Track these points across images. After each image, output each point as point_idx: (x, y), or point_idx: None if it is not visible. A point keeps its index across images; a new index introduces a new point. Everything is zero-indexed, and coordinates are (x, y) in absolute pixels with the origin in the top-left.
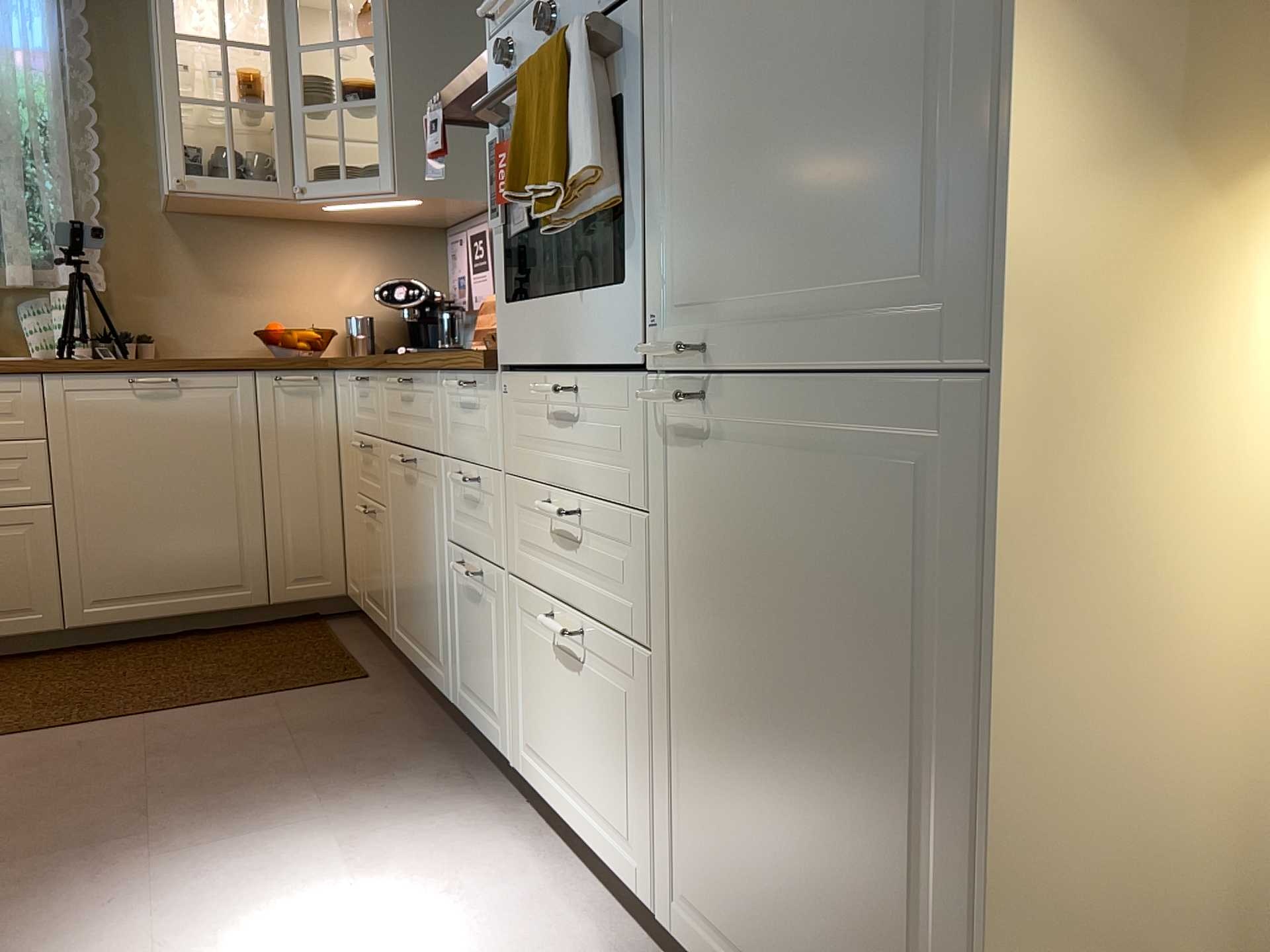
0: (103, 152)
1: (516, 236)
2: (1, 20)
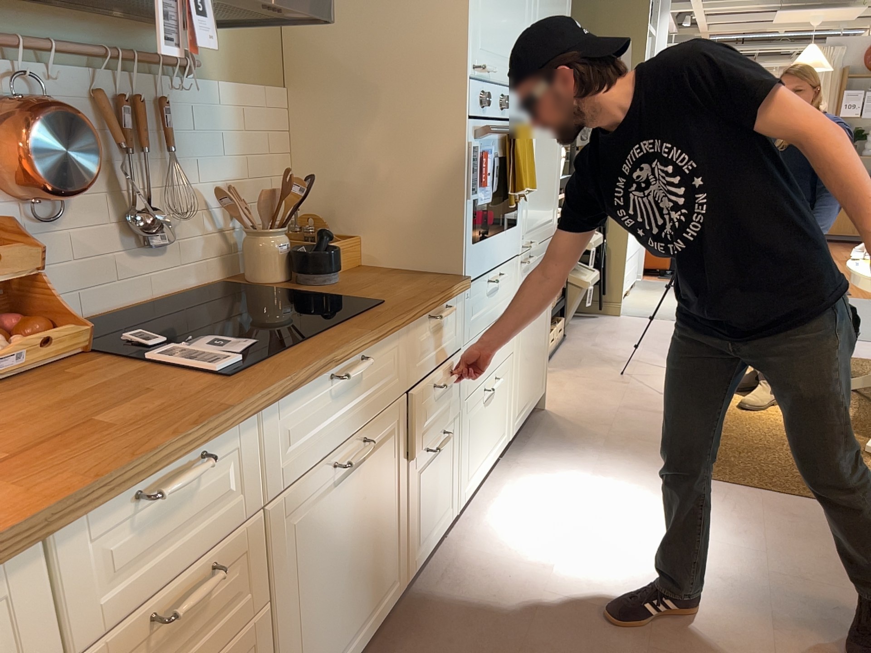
0: None
1: (477, 205)
2: None
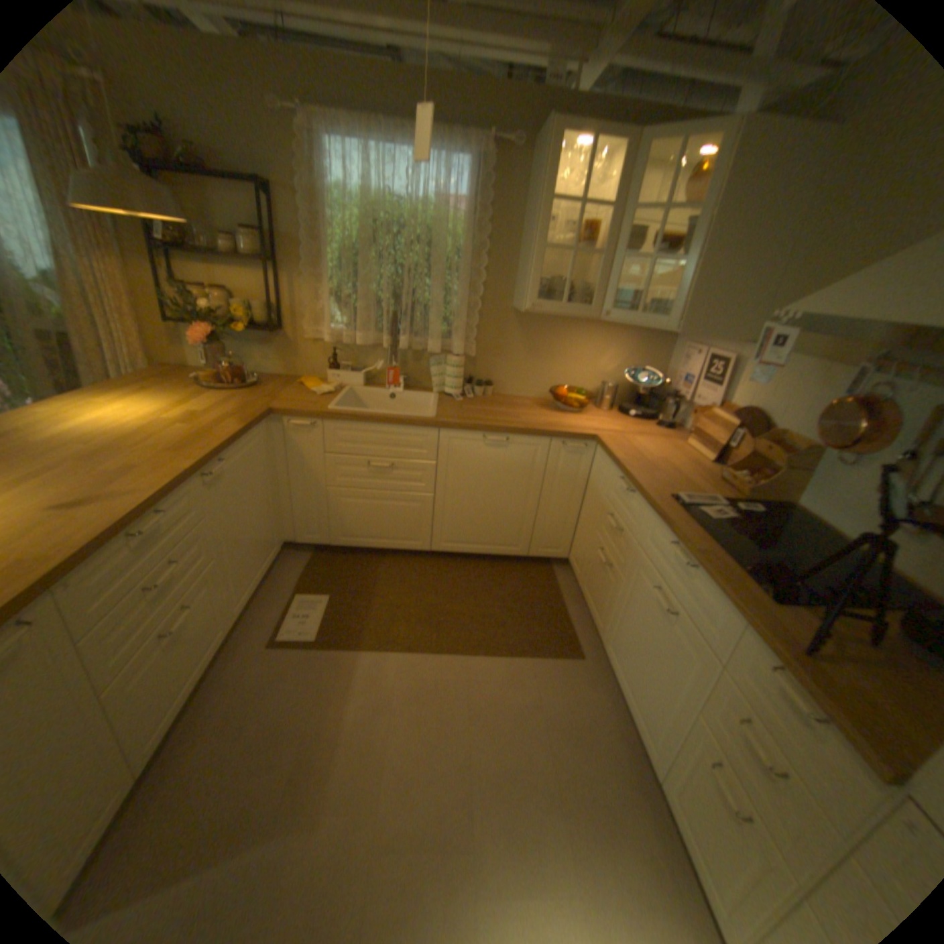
0: (487, 267)
1: None
2: (446, 176)
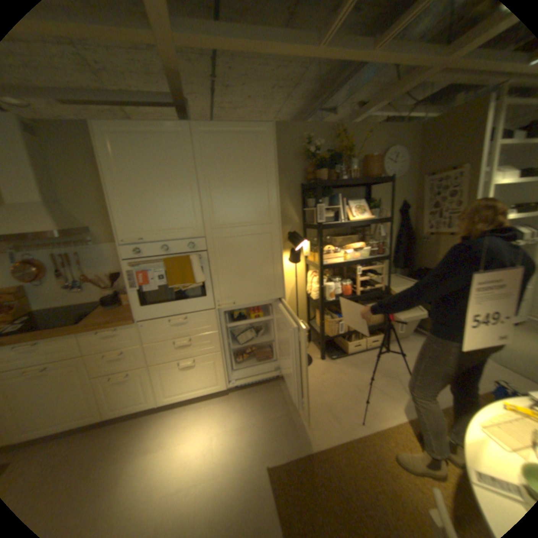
0: None
1: (144, 291)
2: None
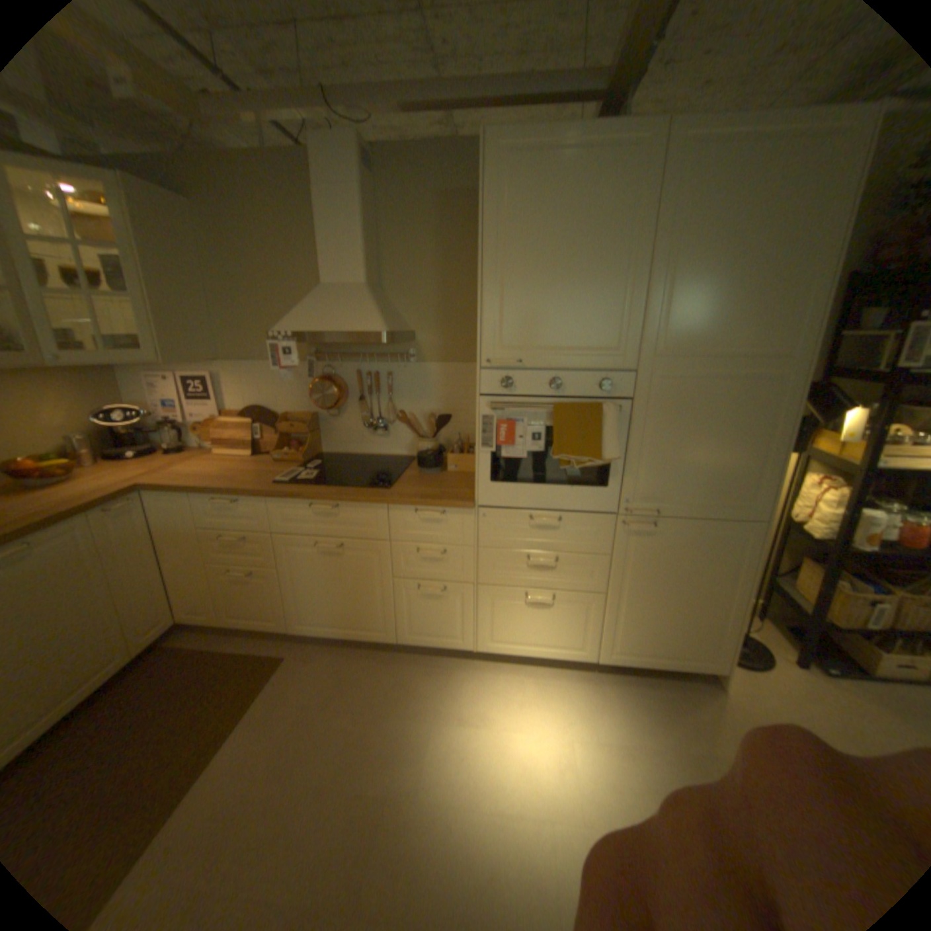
0: None
1: (500, 457)
2: None
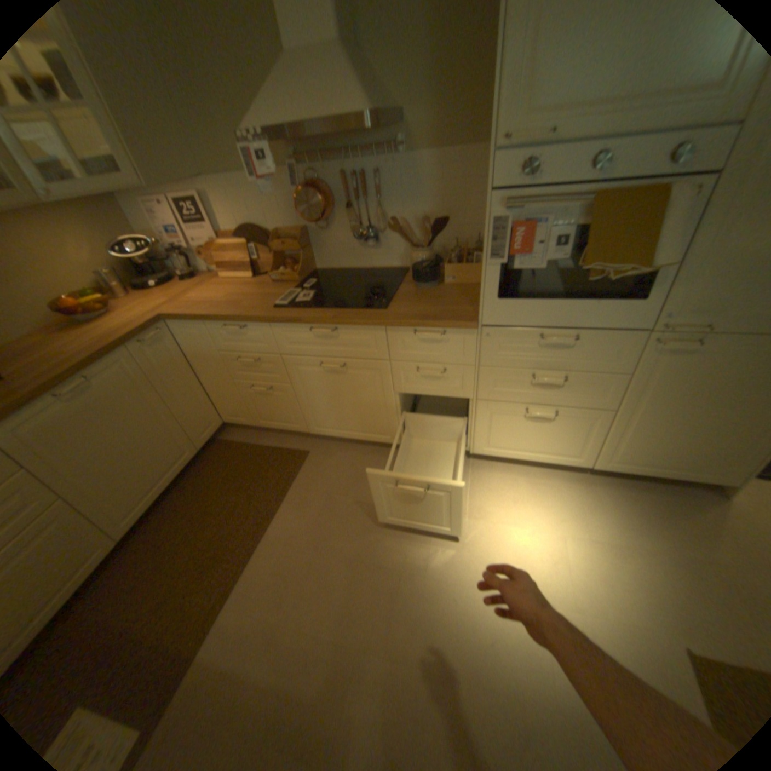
0: None
1: (512, 269)
2: None
